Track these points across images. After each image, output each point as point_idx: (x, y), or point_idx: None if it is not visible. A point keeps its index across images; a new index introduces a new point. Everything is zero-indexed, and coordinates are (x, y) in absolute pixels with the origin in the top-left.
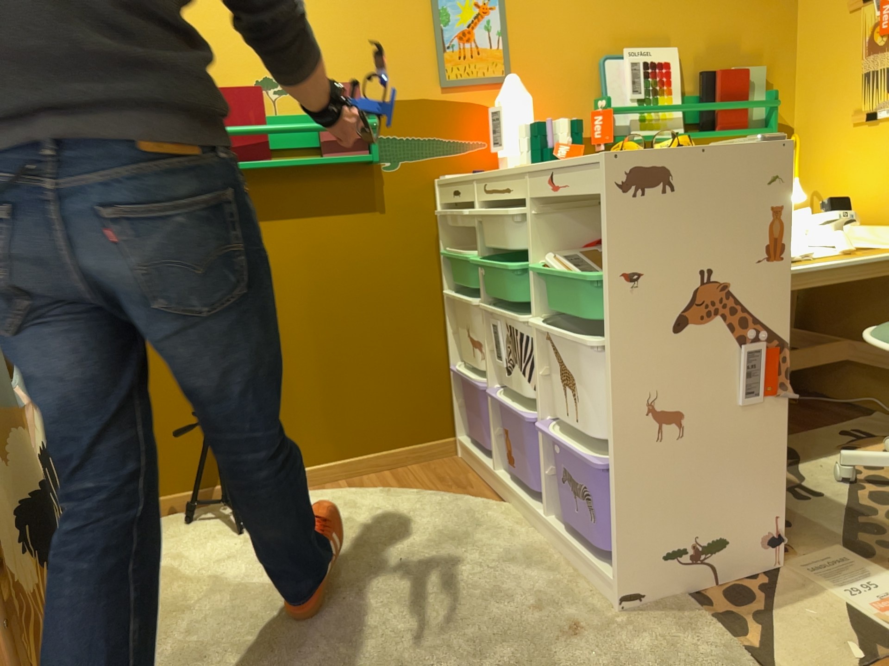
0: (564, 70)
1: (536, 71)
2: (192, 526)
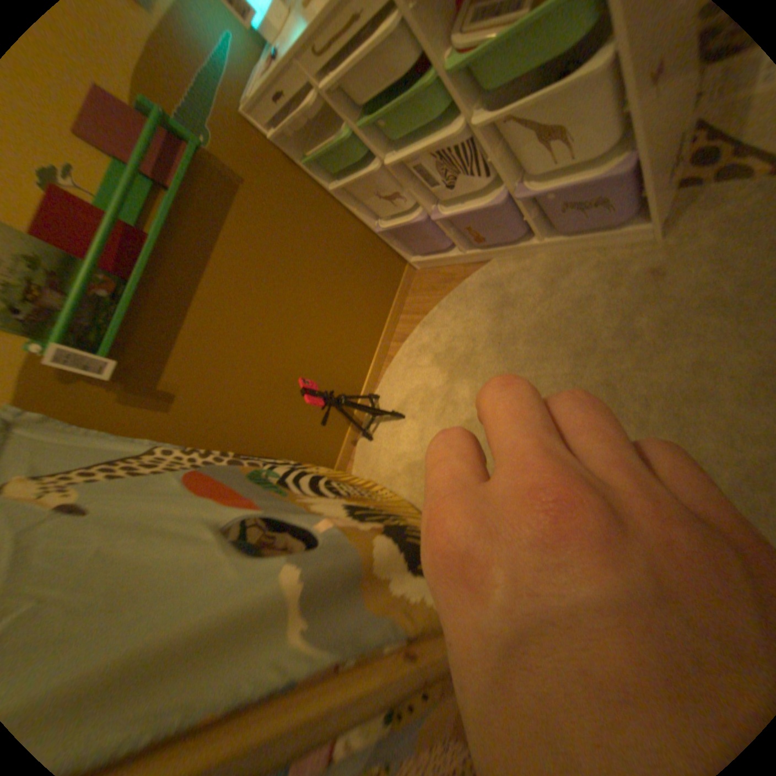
0: None
1: None
2: (378, 439)
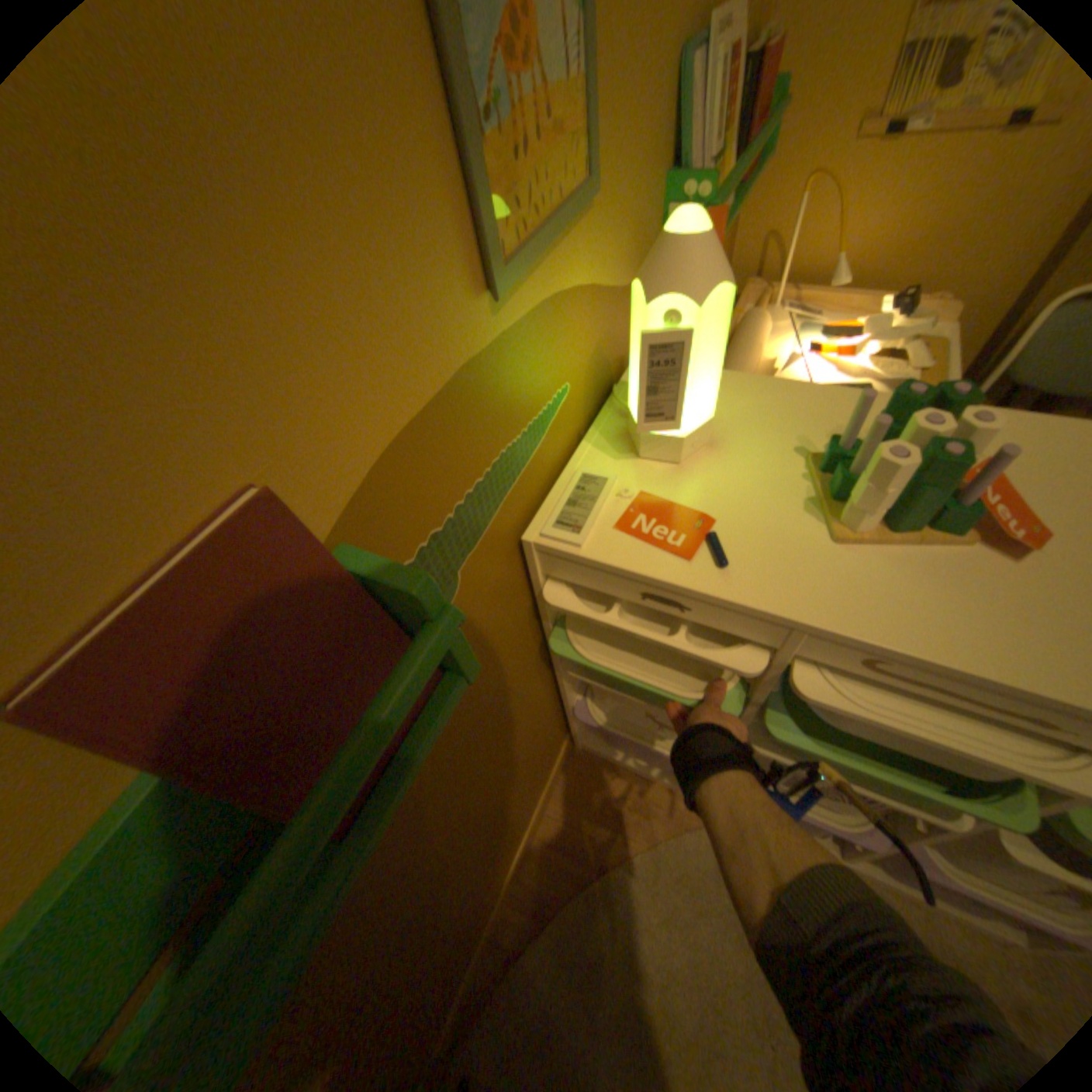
0: (650, 104)
1: (623, 125)
2: None
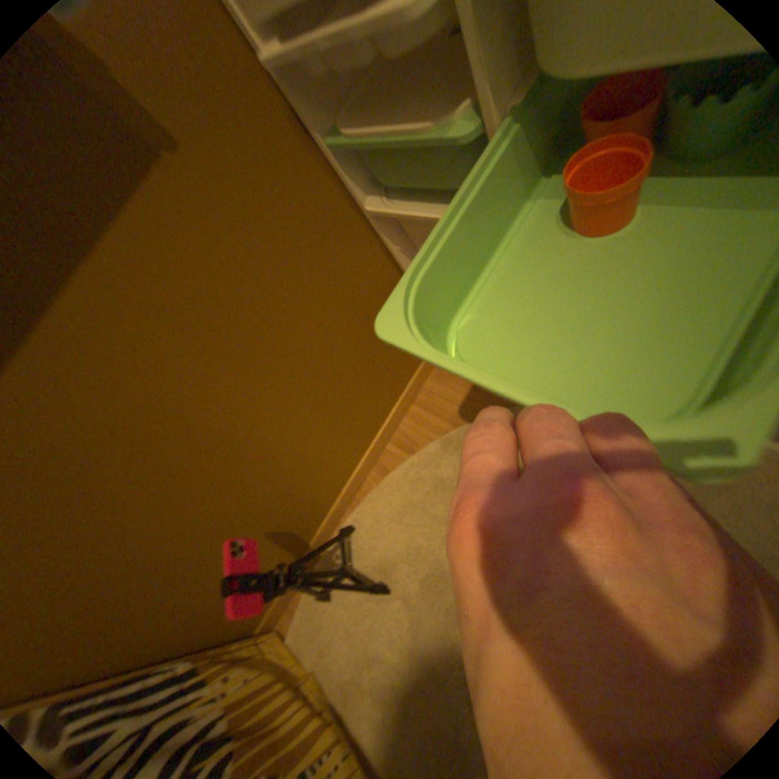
0: None
1: None
2: (340, 604)
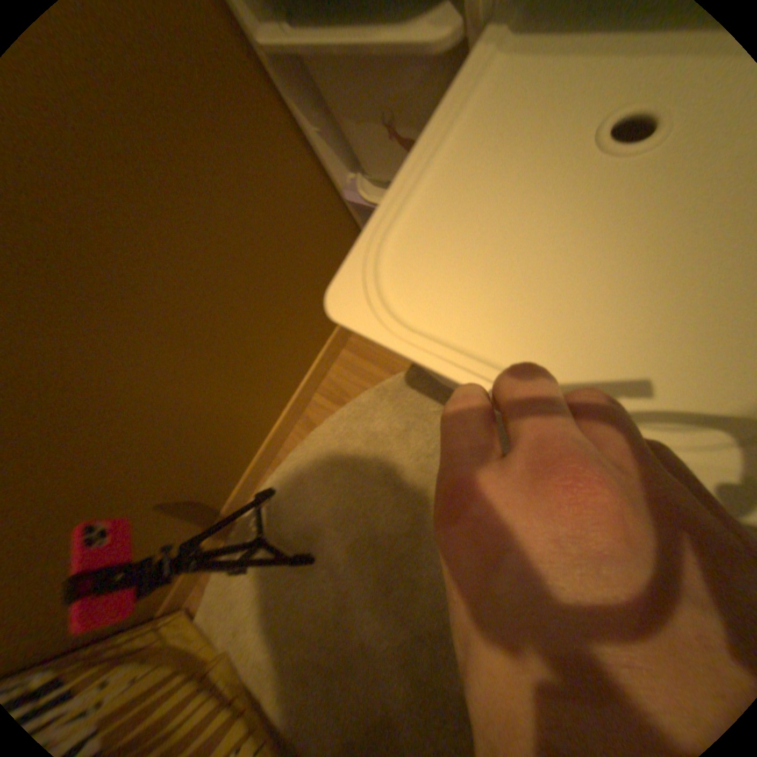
0: None
1: None
2: (258, 575)
